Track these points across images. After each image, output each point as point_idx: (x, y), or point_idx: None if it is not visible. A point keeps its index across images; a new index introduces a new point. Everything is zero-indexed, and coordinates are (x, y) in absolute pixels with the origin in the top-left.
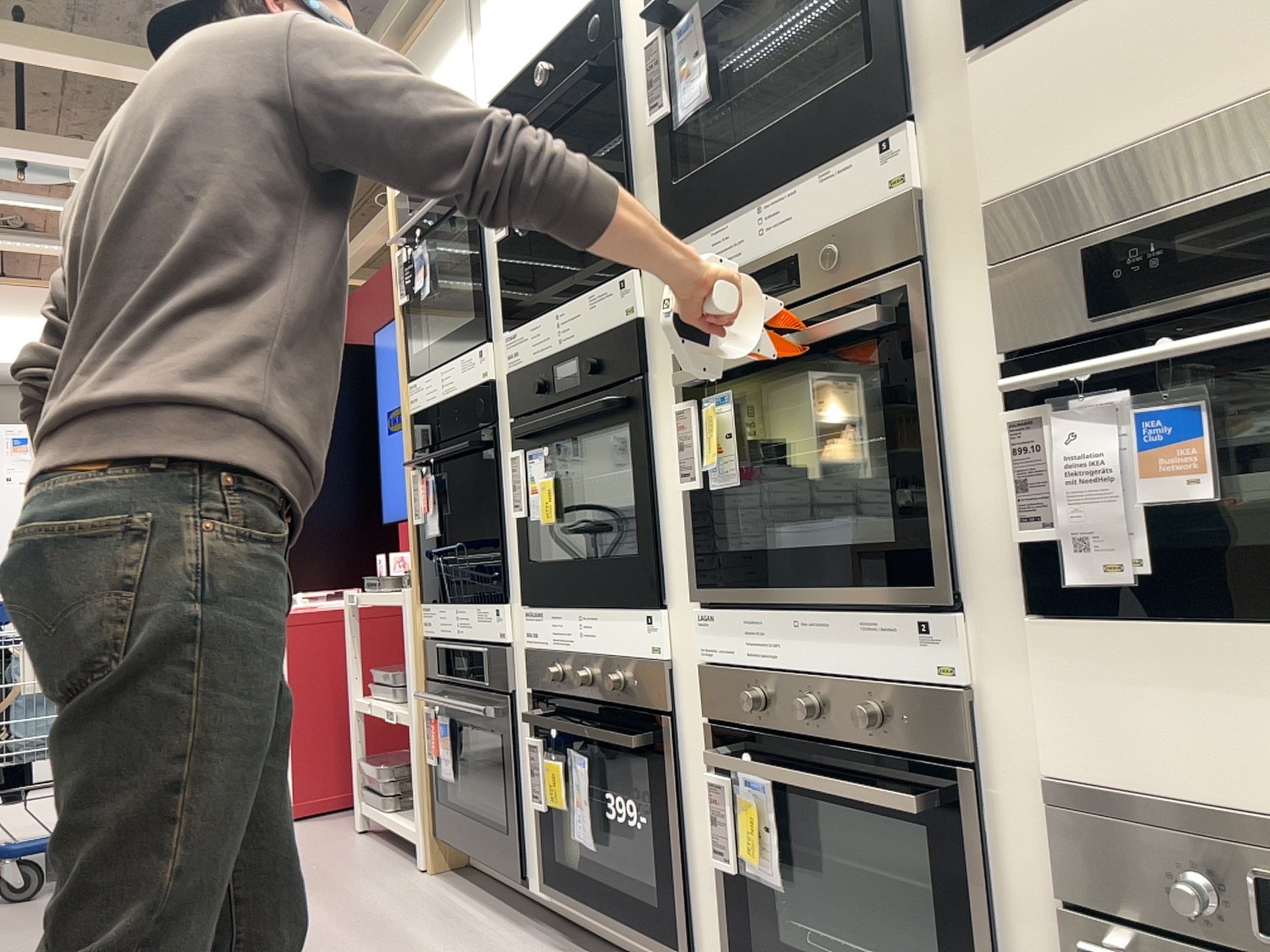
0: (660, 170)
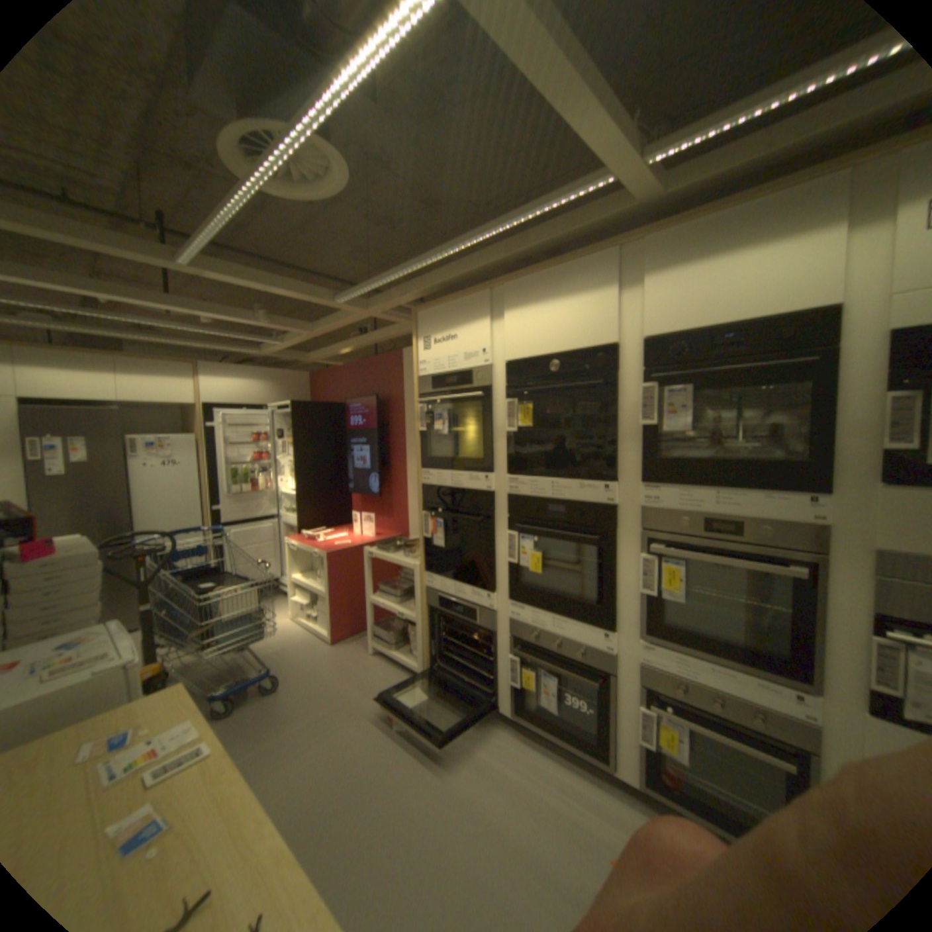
0: (642, 445)
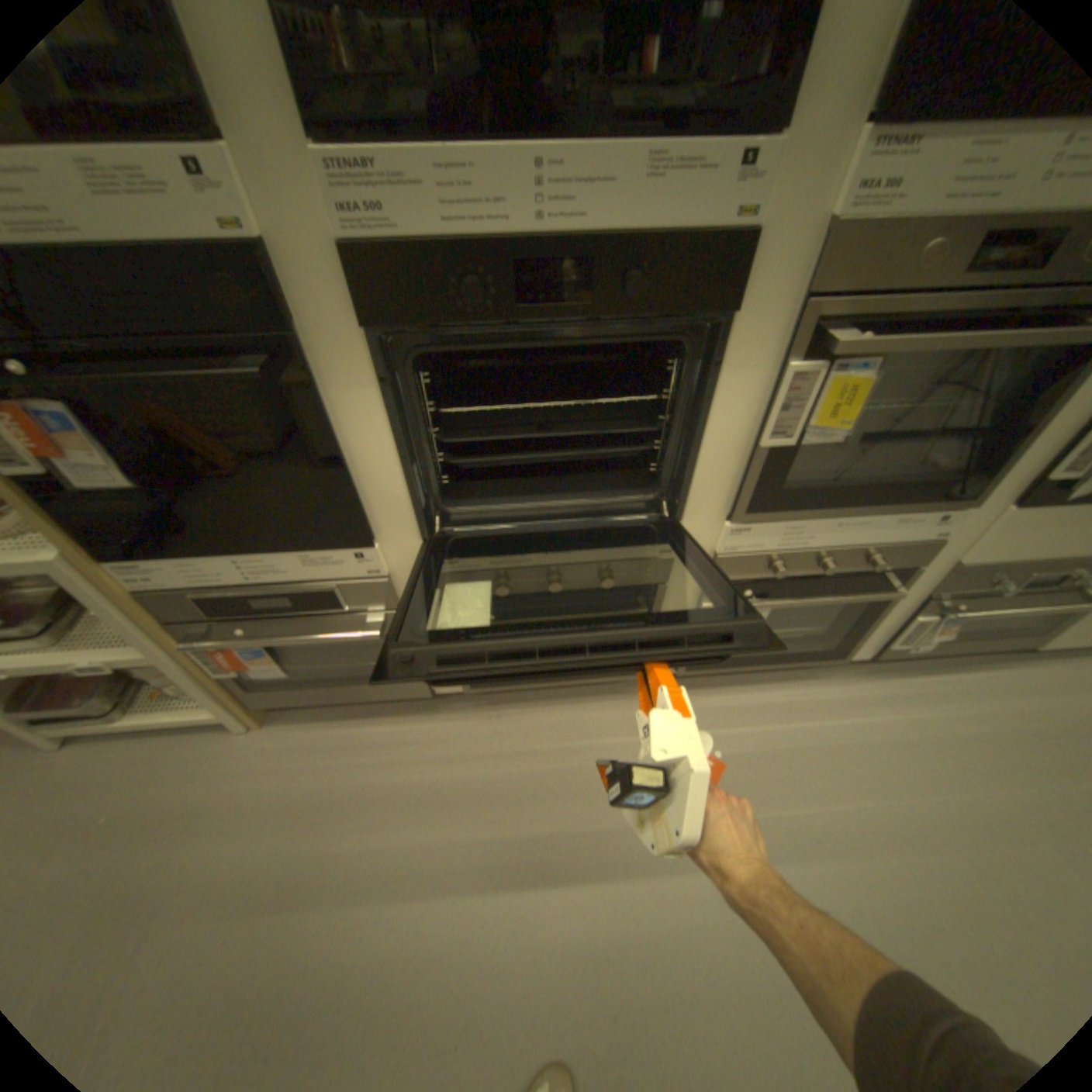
0: None
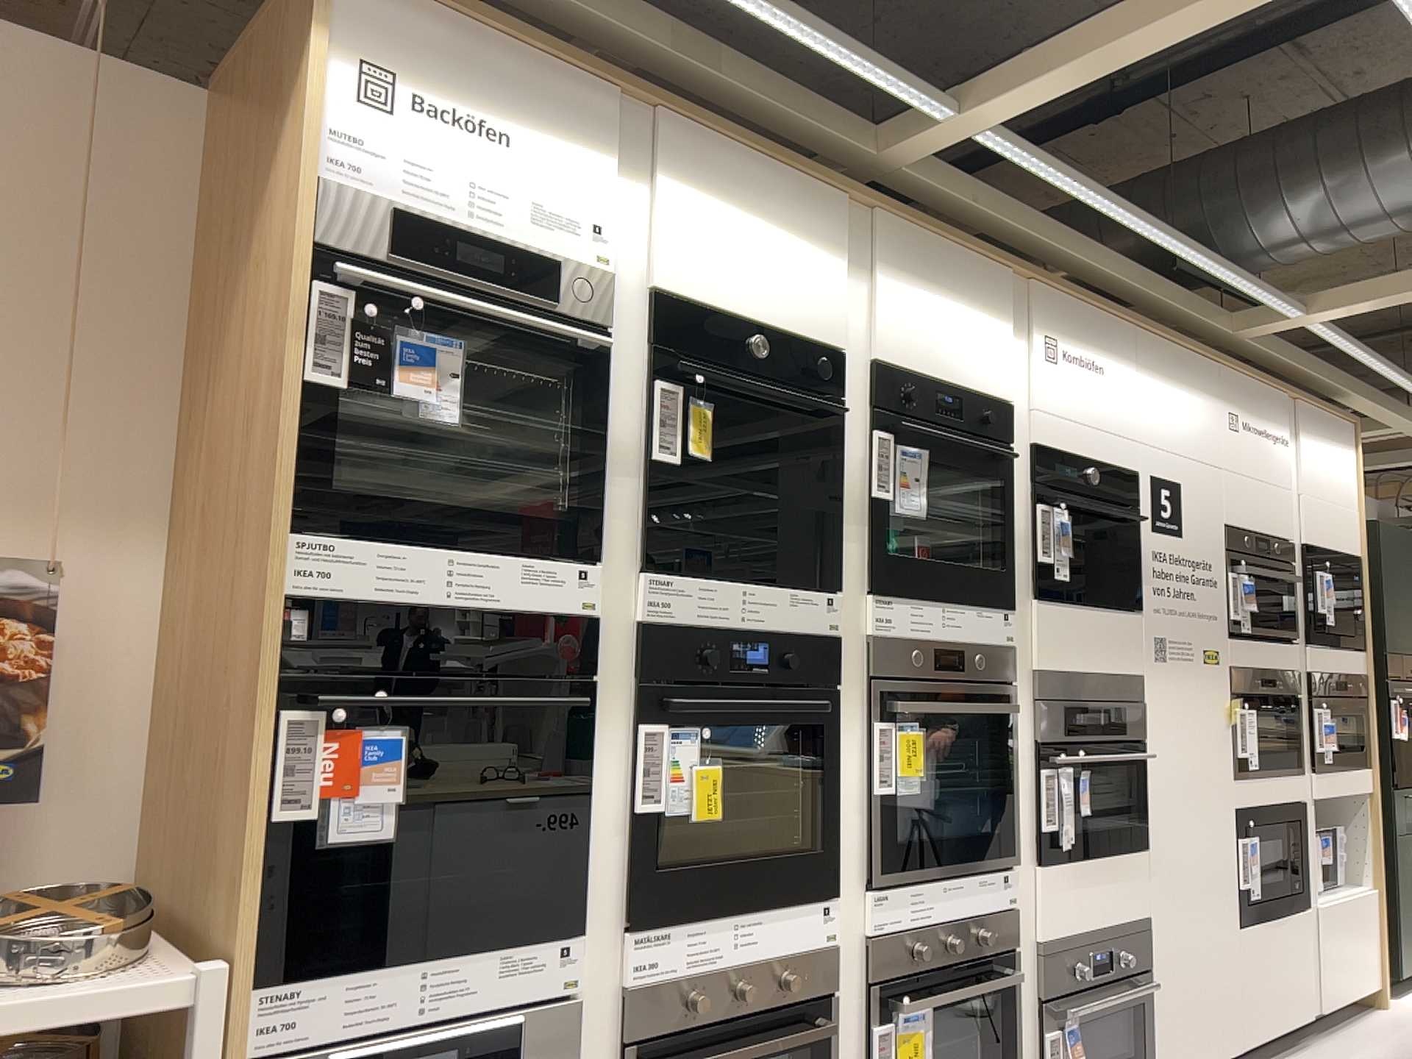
0: (863, 531)
